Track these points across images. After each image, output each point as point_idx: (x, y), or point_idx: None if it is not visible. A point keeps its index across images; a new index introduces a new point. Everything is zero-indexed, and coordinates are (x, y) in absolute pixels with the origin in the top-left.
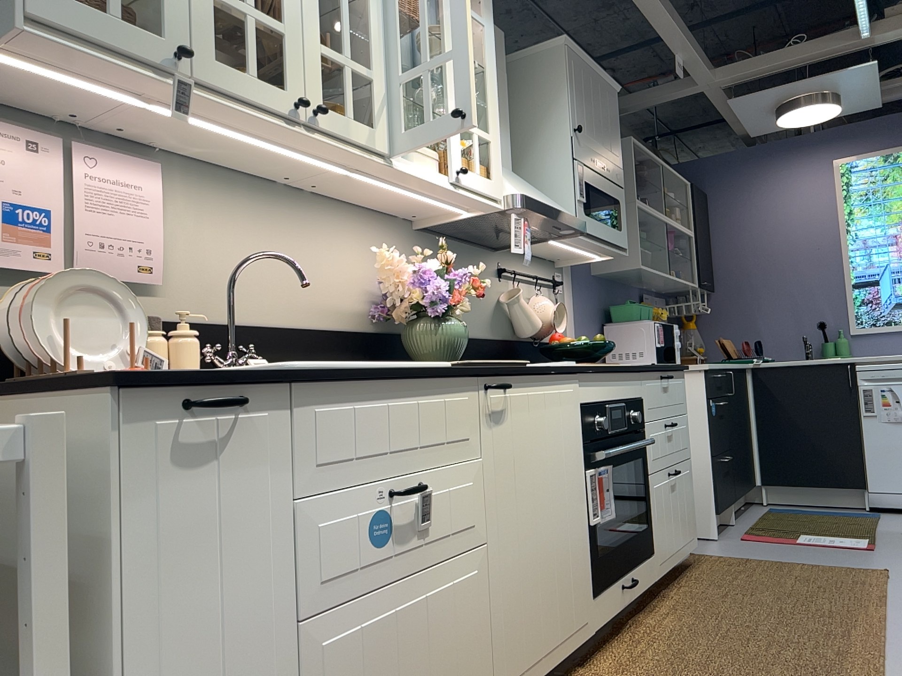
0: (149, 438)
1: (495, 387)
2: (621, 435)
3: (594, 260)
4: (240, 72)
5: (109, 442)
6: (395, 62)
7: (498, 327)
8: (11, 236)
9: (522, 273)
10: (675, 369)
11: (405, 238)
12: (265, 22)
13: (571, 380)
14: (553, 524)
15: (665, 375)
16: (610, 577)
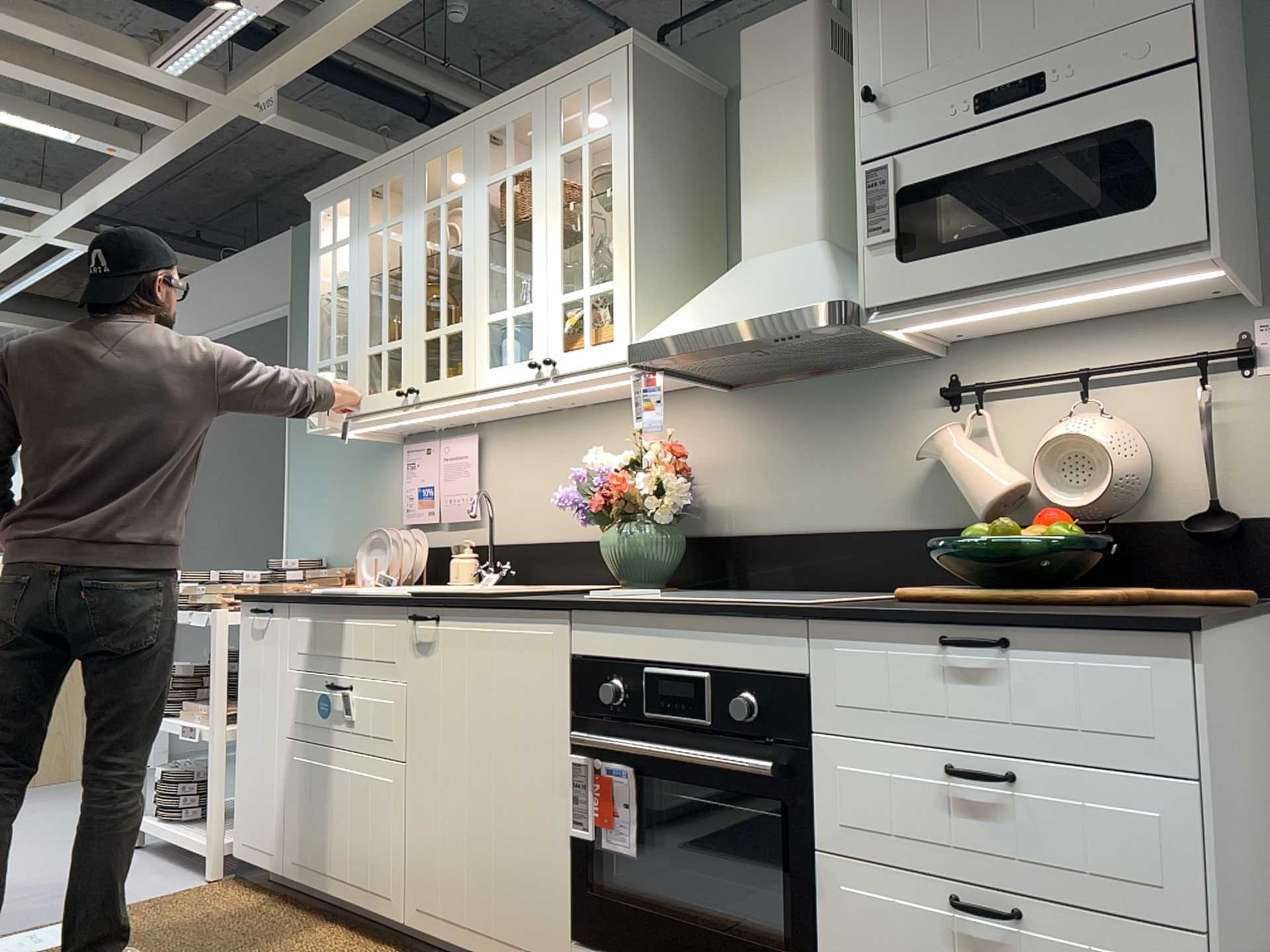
0: (248, 623)
1: (410, 617)
2: (703, 732)
3: (1231, 280)
4: (377, 394)
5: (241, 623)
6: (483, 293)
7: (932, 505)
8: (419, 505)
9: (997, 383)
10: (1030, 623)
11: (709, 409)
12: (391, 347)
13: (546, 620)
14: (494, 792)
15: (964, 636)
16: (622, 946)
